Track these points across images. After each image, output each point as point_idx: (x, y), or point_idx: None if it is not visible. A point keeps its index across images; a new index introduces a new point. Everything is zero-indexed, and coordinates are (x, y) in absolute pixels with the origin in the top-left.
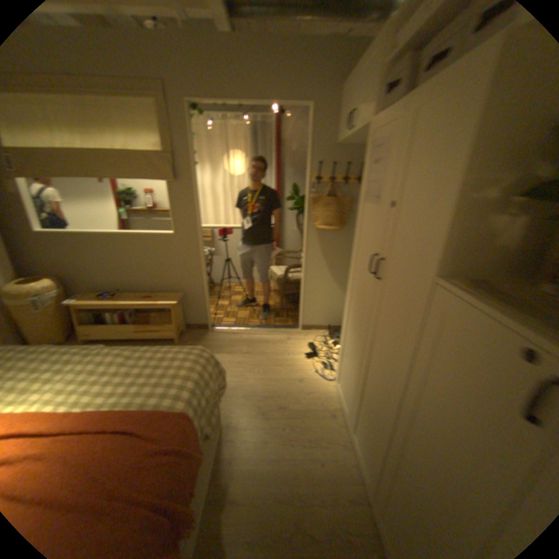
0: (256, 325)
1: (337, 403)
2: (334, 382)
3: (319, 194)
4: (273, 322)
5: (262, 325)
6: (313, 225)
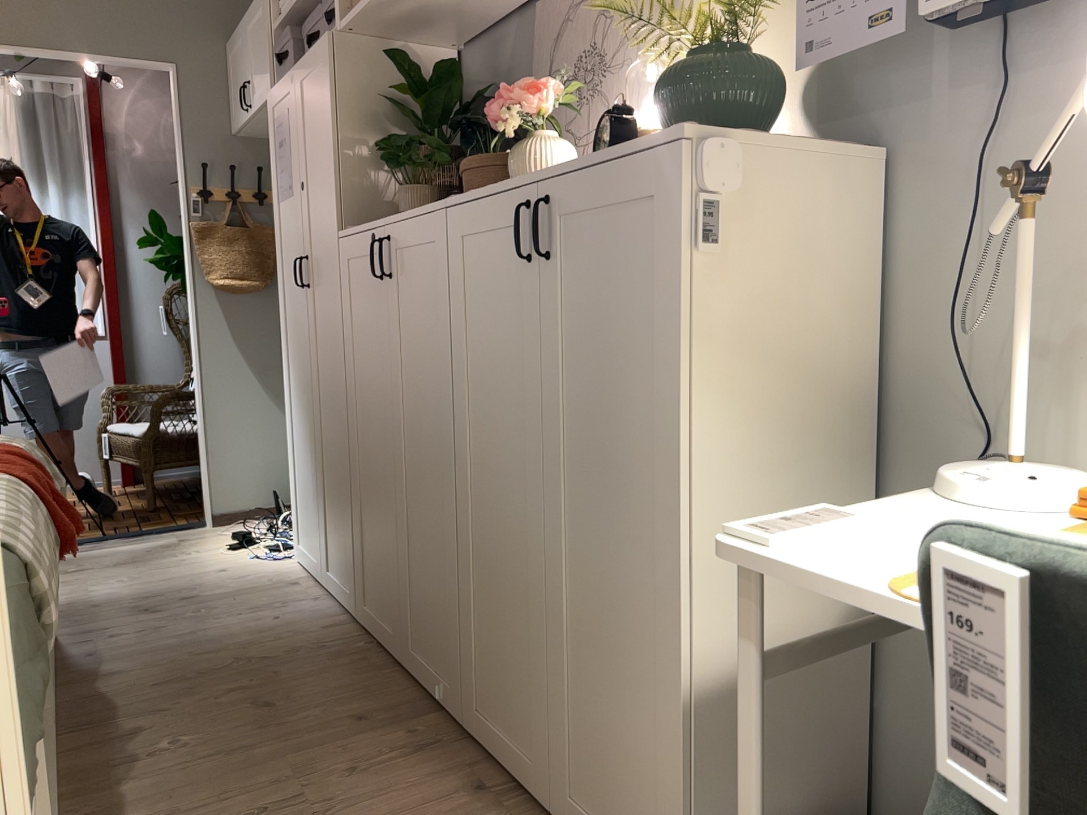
0: (92, 536)
1: (301, 572)
2: (293, 549)
3: (211, 222)
4: (139, 526)
5: (109, 534)
6: (208, 280)
